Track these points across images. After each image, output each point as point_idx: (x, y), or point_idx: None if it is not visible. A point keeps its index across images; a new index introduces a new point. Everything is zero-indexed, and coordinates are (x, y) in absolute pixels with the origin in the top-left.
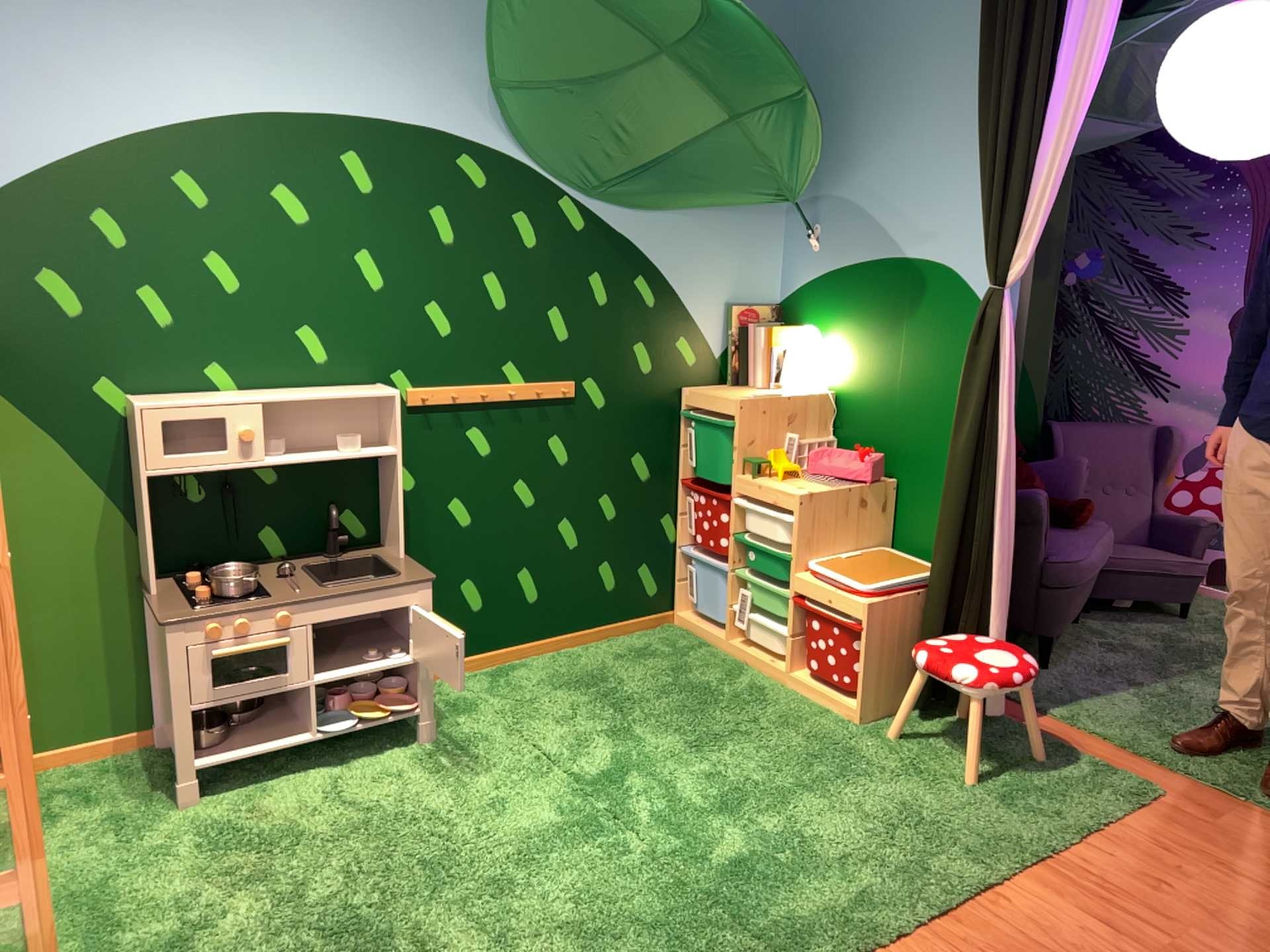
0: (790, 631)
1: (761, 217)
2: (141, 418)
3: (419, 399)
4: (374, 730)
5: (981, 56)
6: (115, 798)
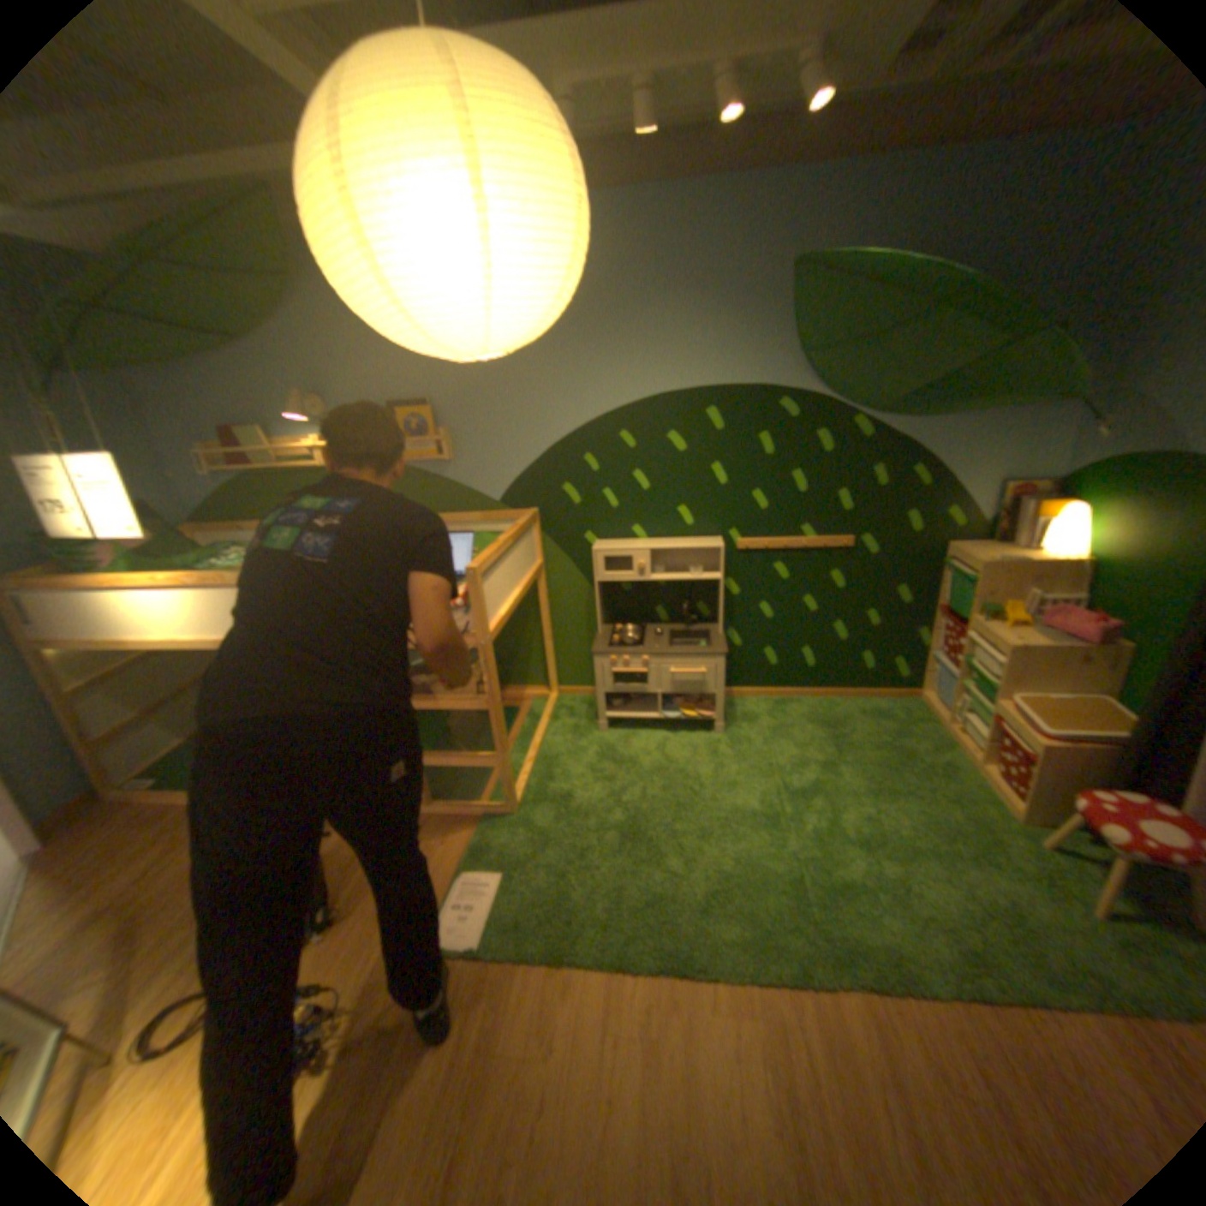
0: (991, 738)
1: (1051, 409)
2: (595, 556)
3: (743, 548)
4: (691, 722)
5: None
6: (581, 718)
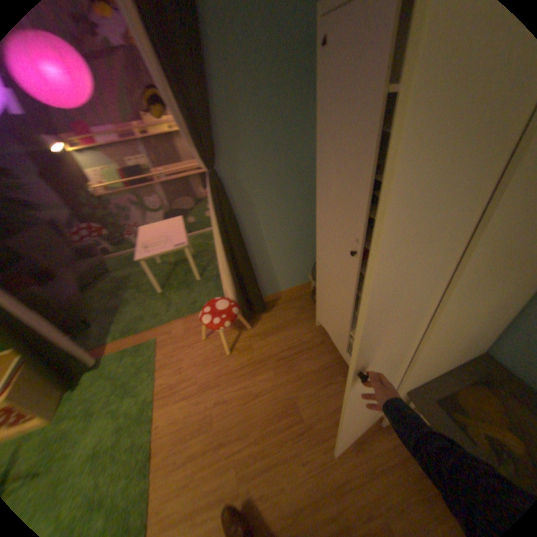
0: None
1: None
2: None
3: None
4: None
5: None
6: None
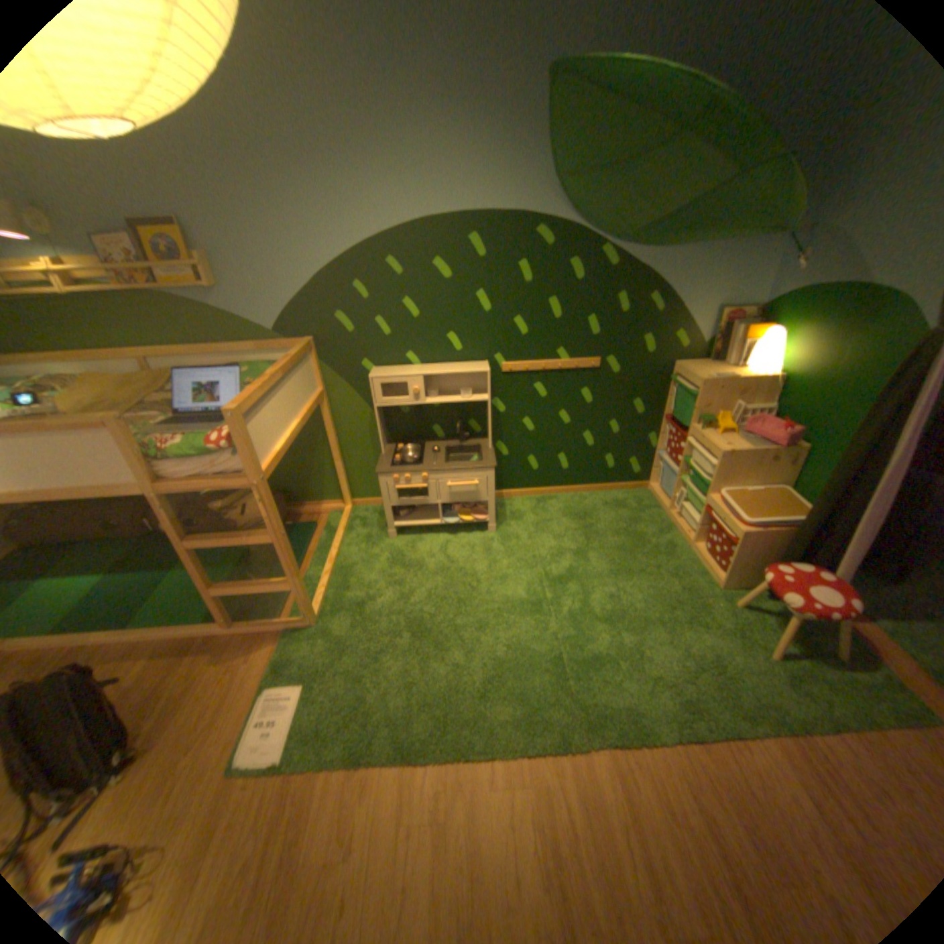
0: (701, 521)
1: (762, 242)
2: (372, 383)
3: (507, 370)
4: (467, 524)
5: None
6: (372, 527)
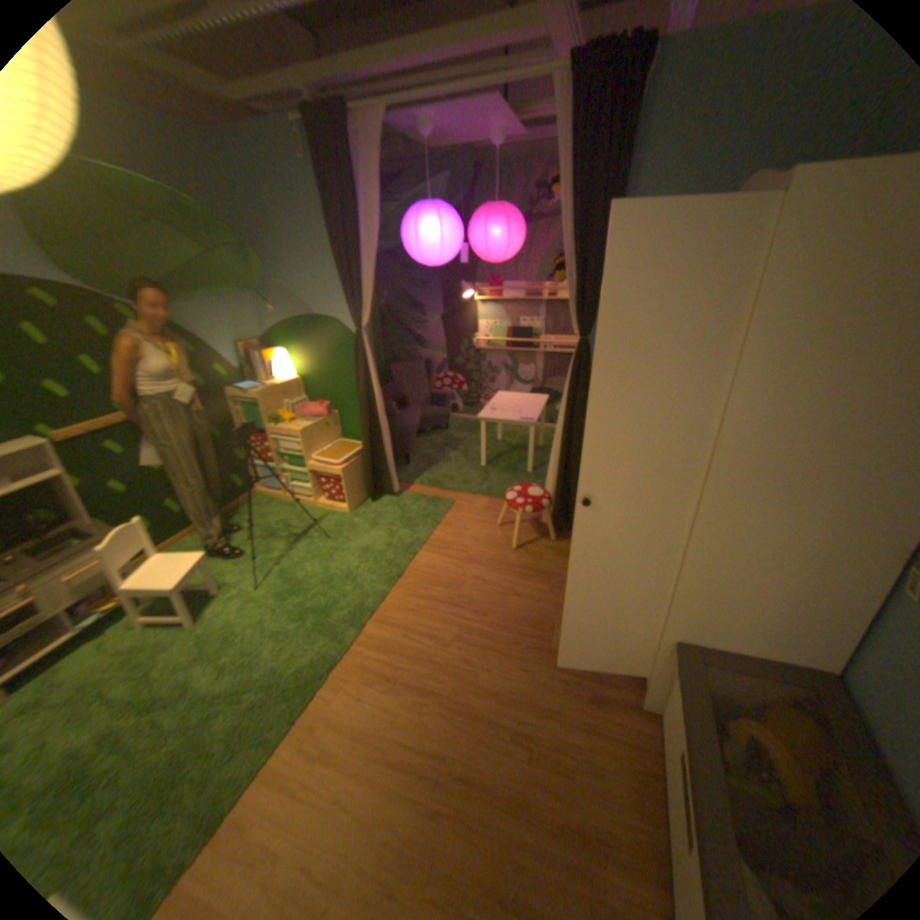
0: (312, 486)
1: (239, 298)
2: None
3: (65, 438)
4: (114, 612)
5: (327, 225)
6: None
